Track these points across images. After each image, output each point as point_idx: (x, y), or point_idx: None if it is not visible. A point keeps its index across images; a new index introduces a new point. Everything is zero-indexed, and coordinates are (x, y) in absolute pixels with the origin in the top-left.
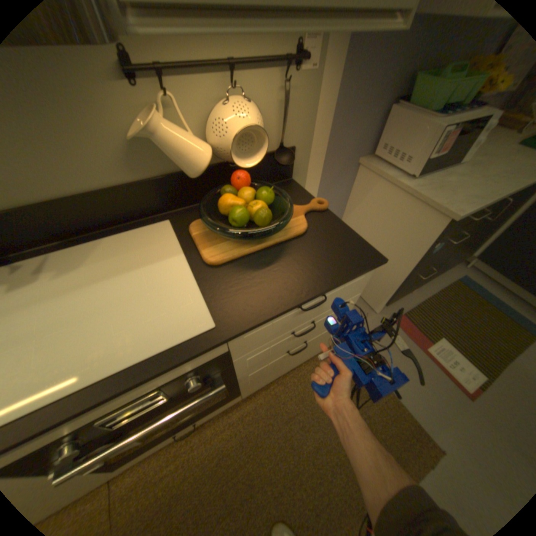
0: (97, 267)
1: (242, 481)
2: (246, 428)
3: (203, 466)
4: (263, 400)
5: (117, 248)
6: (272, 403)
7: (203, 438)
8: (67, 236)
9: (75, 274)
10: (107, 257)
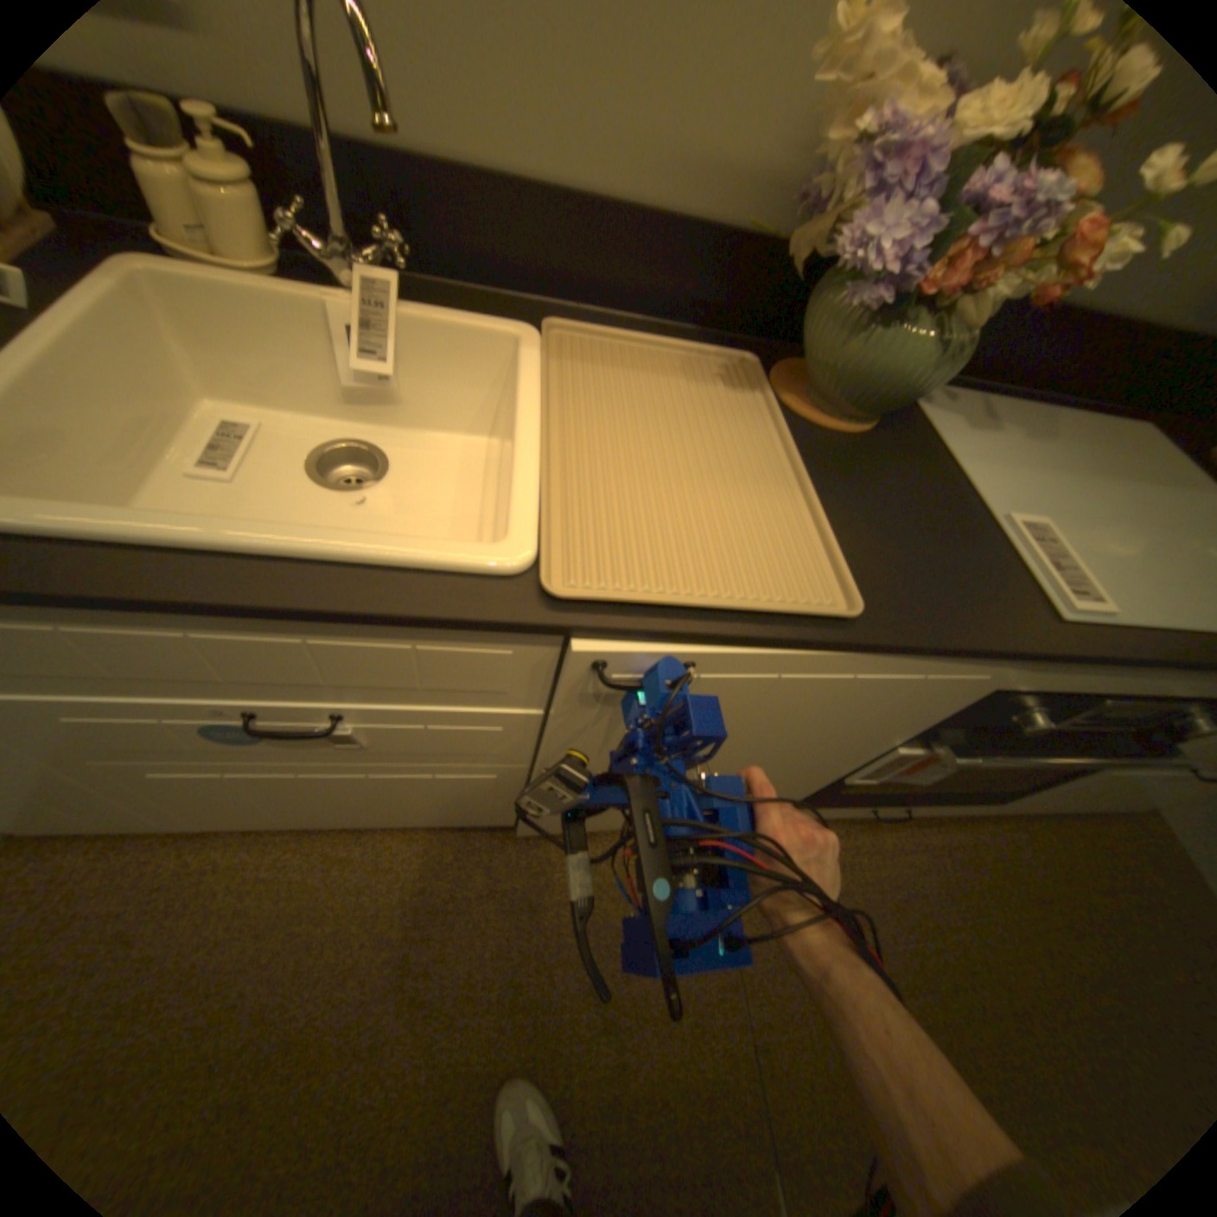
0: (1071, 453)
1: (958, 957)
2: (962, 874)
3: (886, 893)
4: (995, 843)
5: (1083, 436)
6: (1011, 857)
7: (883, 846)
8: (1003, 377)
9: (1043, 449)
10: (1076, 444)
